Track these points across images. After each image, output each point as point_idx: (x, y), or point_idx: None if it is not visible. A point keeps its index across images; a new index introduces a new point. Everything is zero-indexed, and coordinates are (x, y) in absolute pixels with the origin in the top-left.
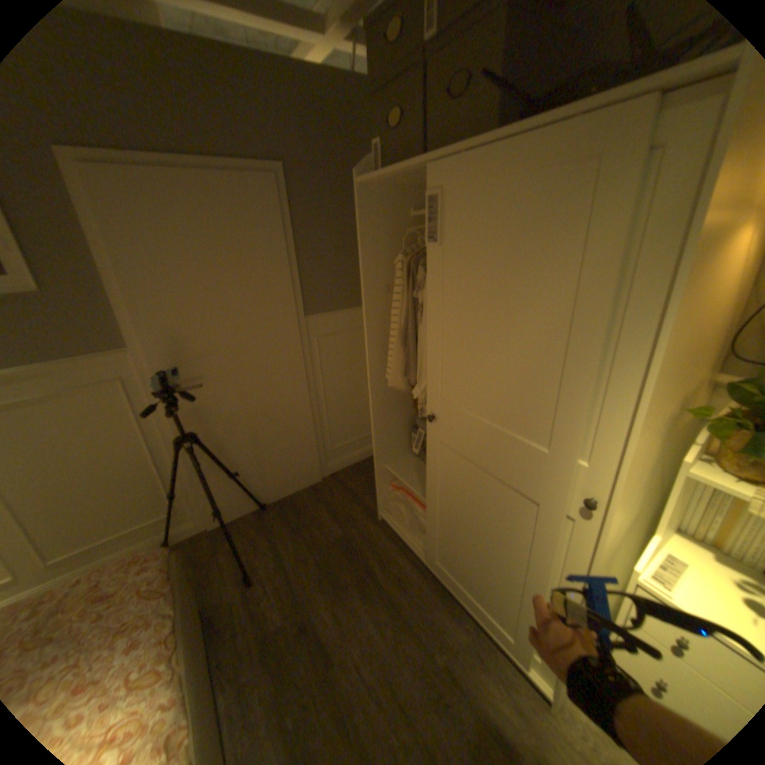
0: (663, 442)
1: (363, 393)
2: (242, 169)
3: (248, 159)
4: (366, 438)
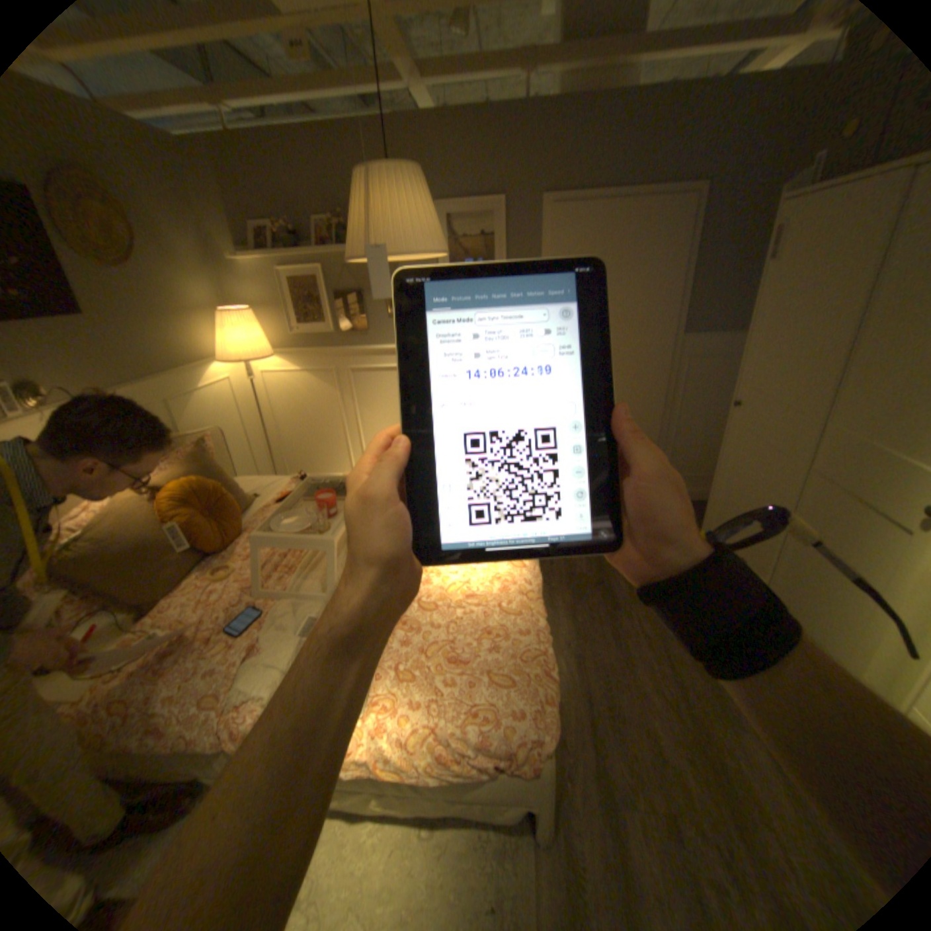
0: None
1: (723, 428)
2: (667, 193)
3: (676, 182)
4: (711, 479)
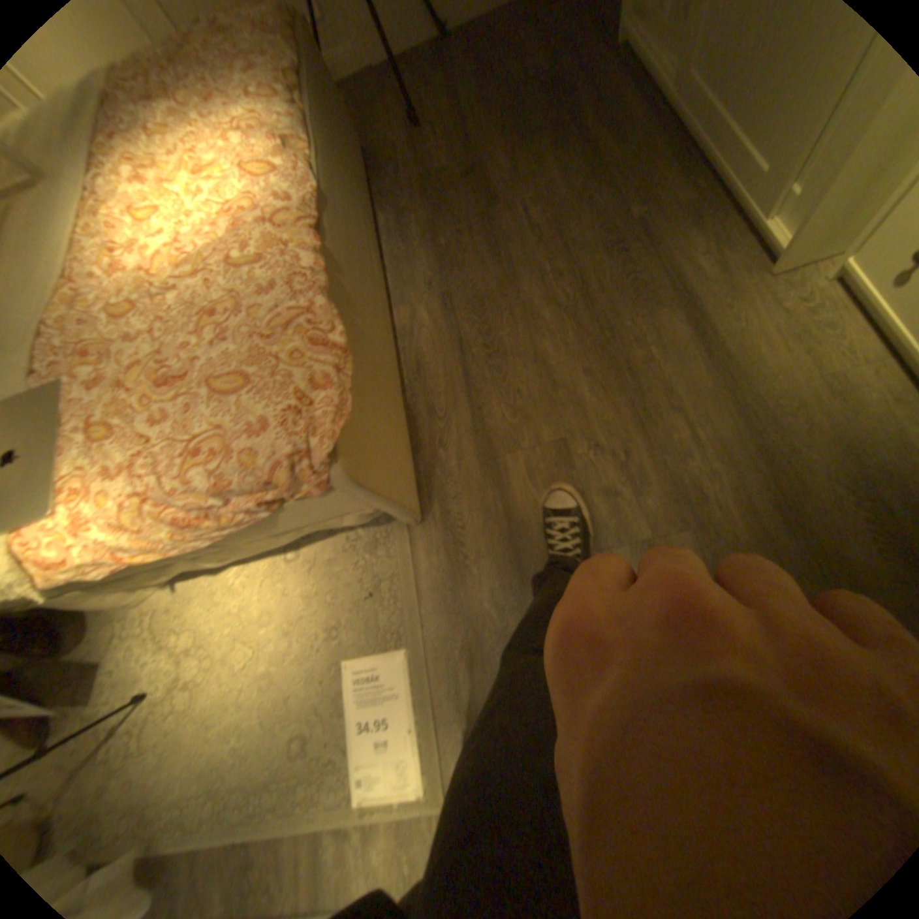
0: None
1: None
2: None
3: None
4: None
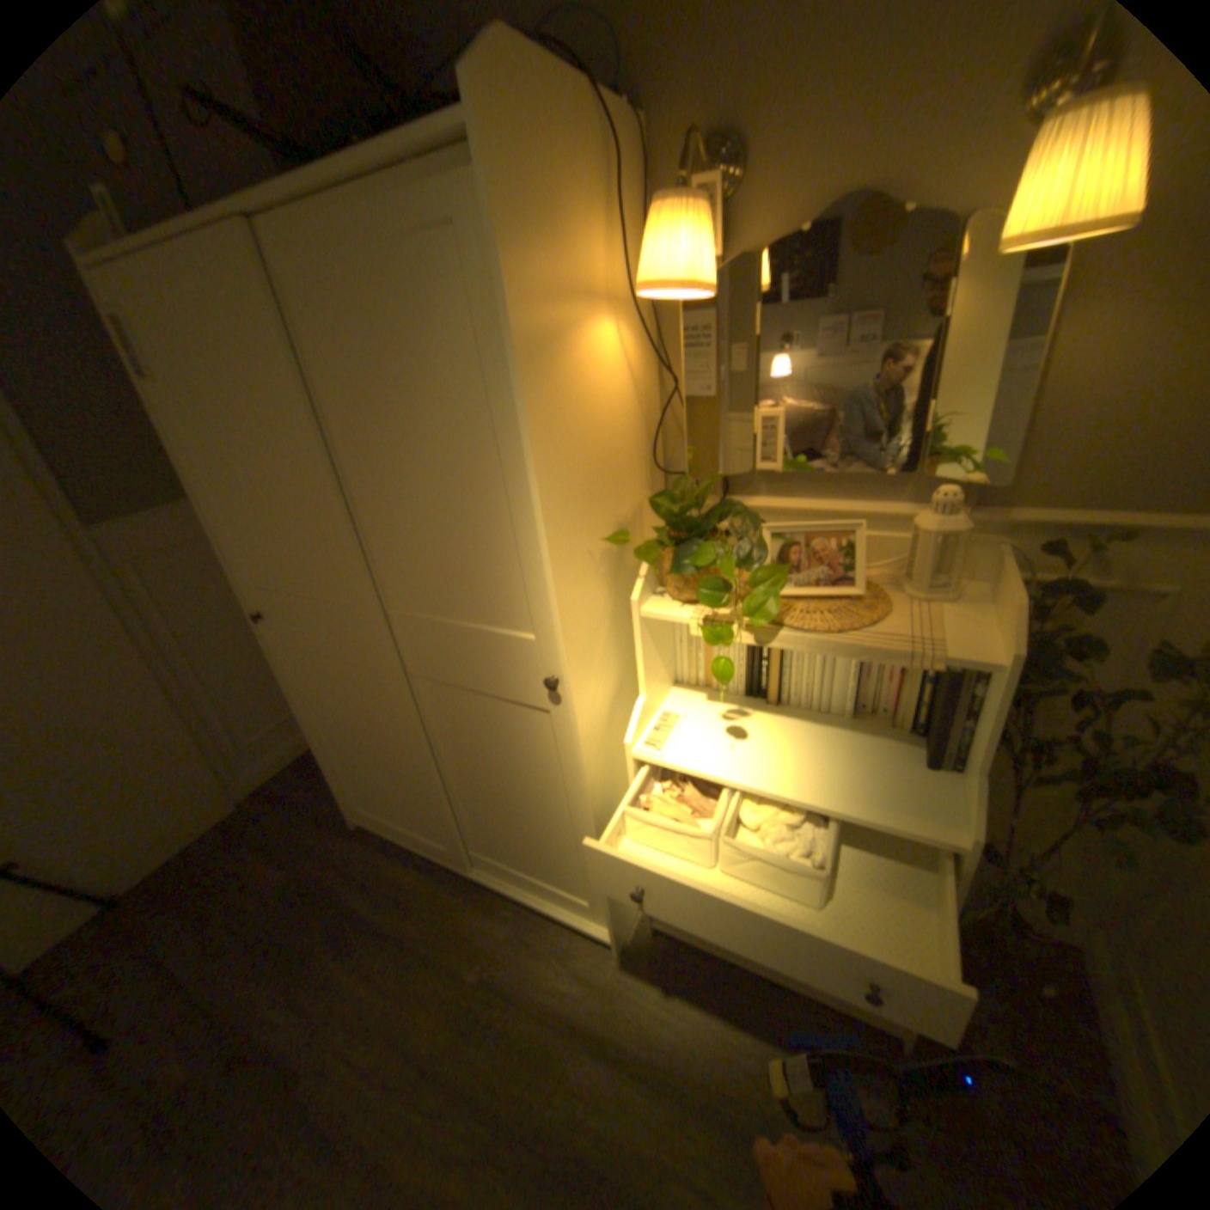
0: (609, 585)
1: None
2: None
3: None
4: None
